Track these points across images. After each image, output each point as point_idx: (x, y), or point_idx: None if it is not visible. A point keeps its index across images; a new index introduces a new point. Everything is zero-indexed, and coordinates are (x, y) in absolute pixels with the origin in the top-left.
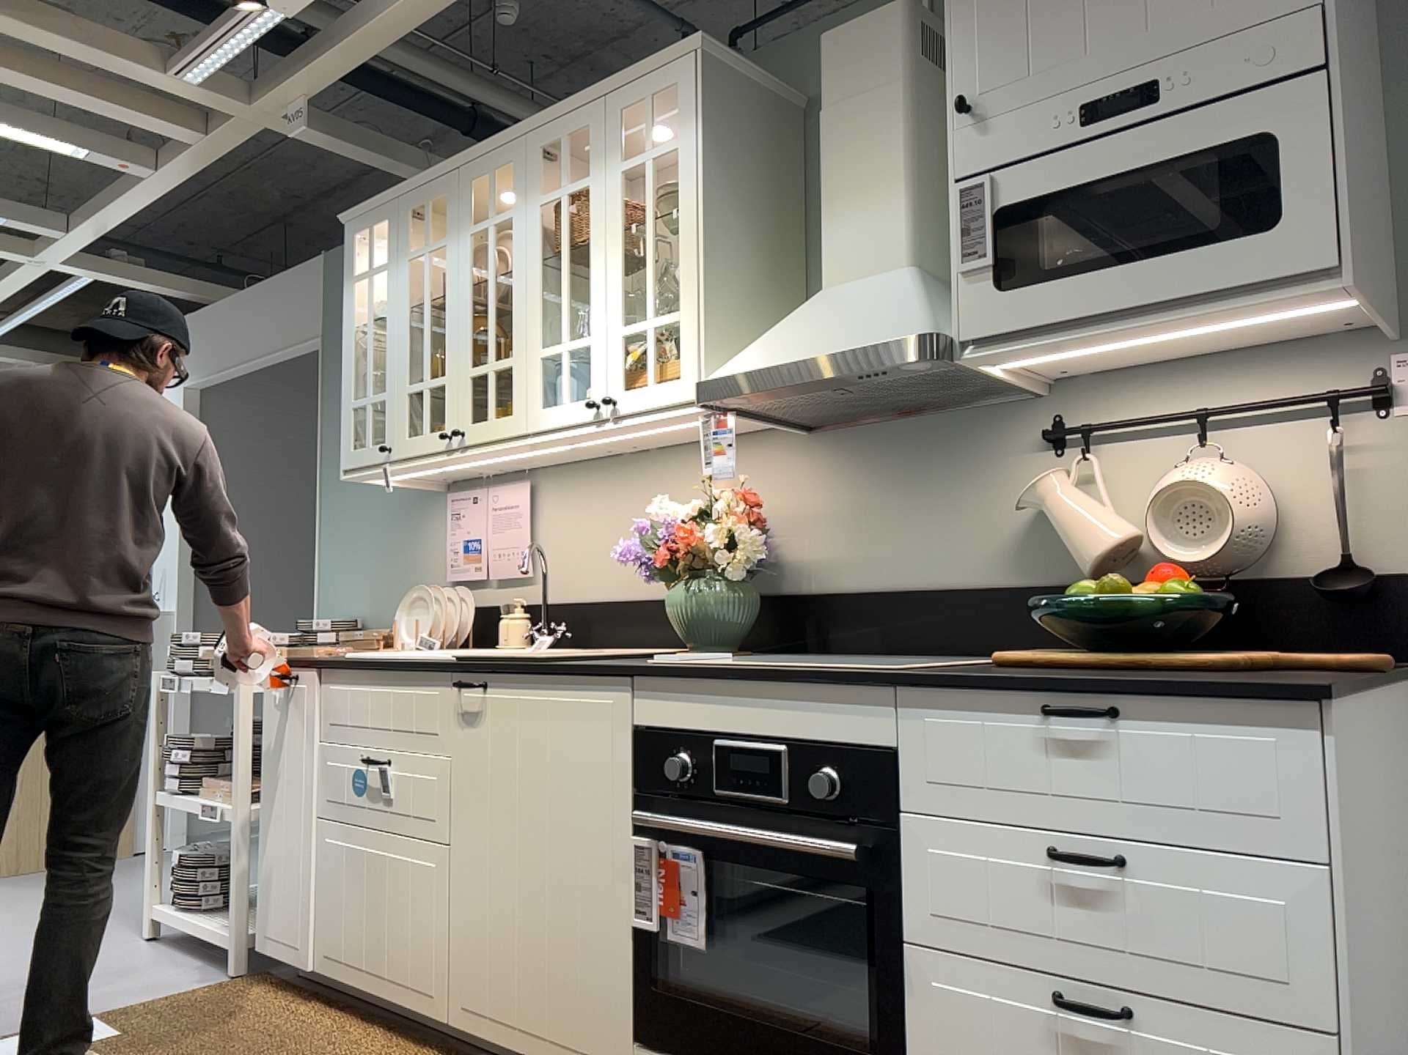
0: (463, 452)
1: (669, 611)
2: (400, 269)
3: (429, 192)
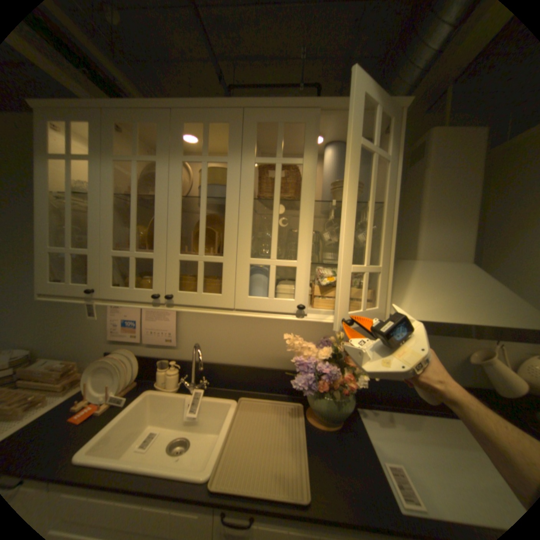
0: (172, 308)
1: (315, 406)
2: (103, 163)
3: (136, 113)
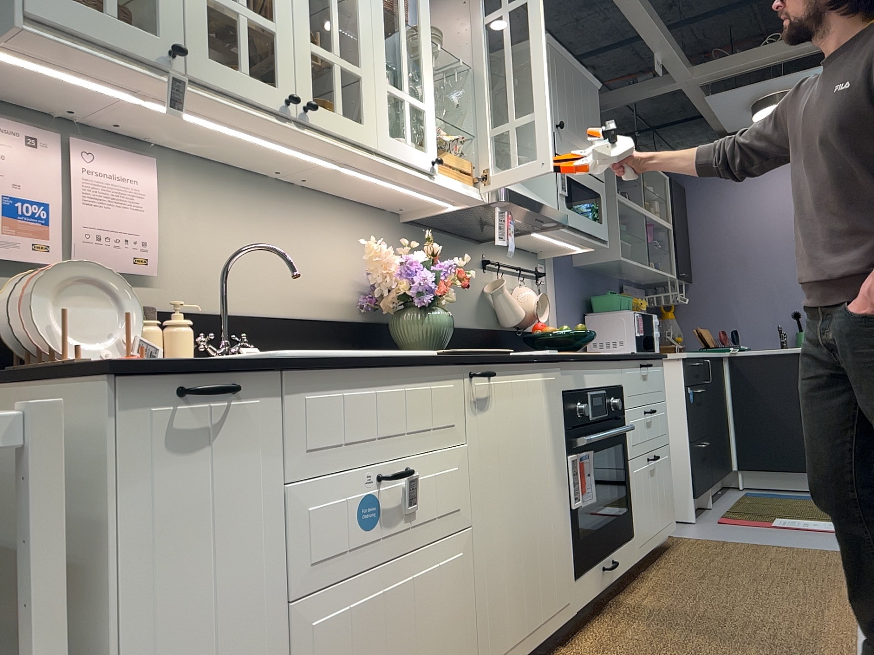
0: (304, 130)
1: (425, 327)
2: None
3: None
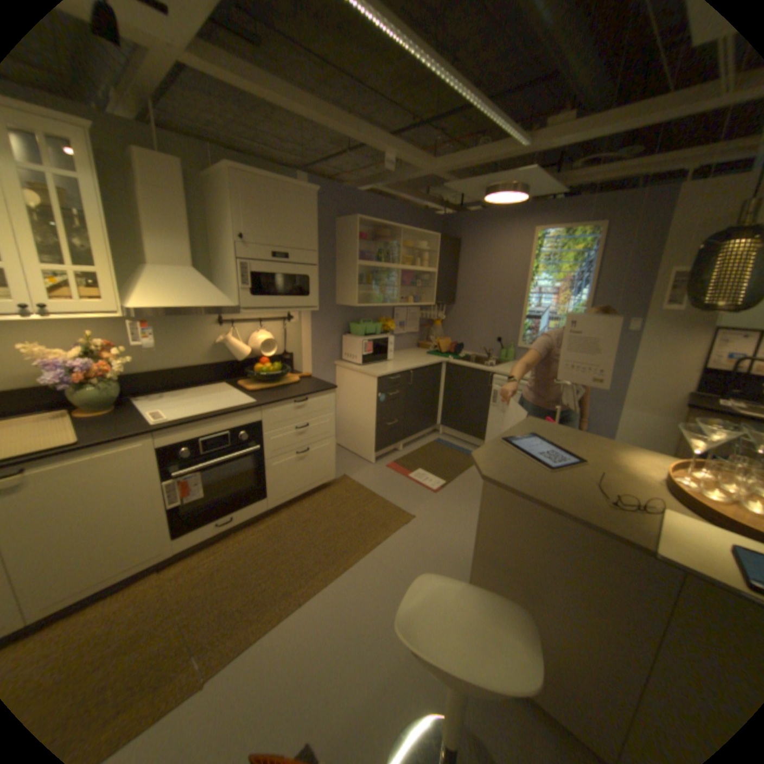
0: None
1: (79, 399)
2: None
3: None
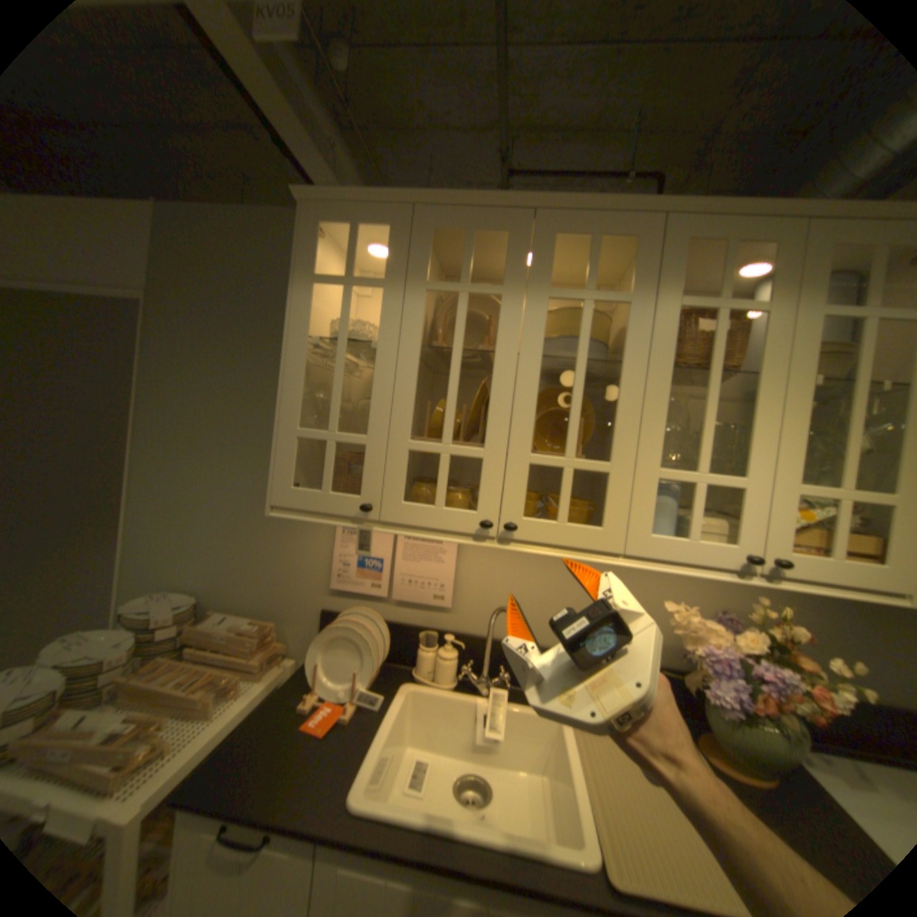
0: (508, 545)
1: (737, 739)
2: (409, 292)
3: (474, 213)
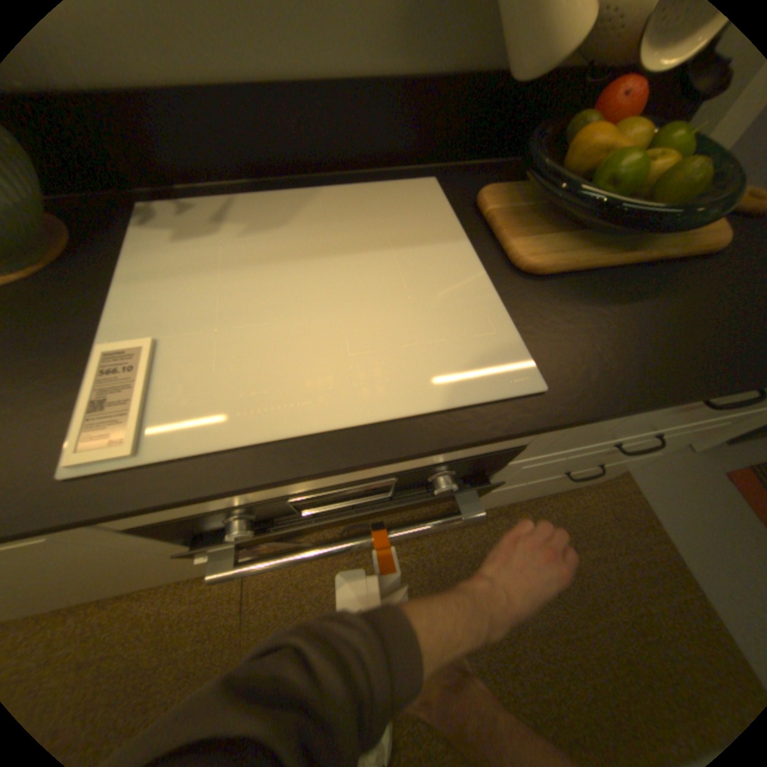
0: None
1: None
2: None
3: None
